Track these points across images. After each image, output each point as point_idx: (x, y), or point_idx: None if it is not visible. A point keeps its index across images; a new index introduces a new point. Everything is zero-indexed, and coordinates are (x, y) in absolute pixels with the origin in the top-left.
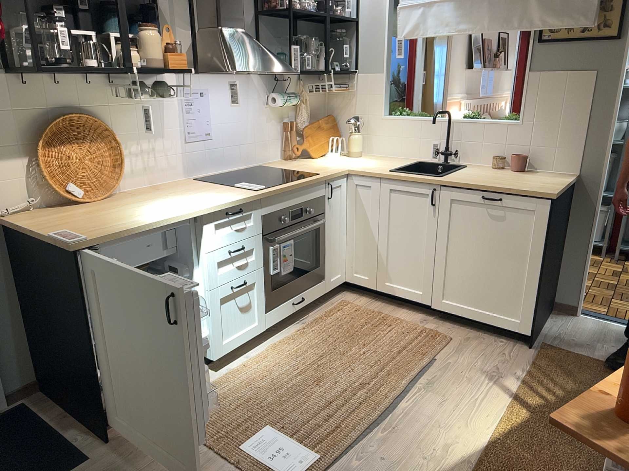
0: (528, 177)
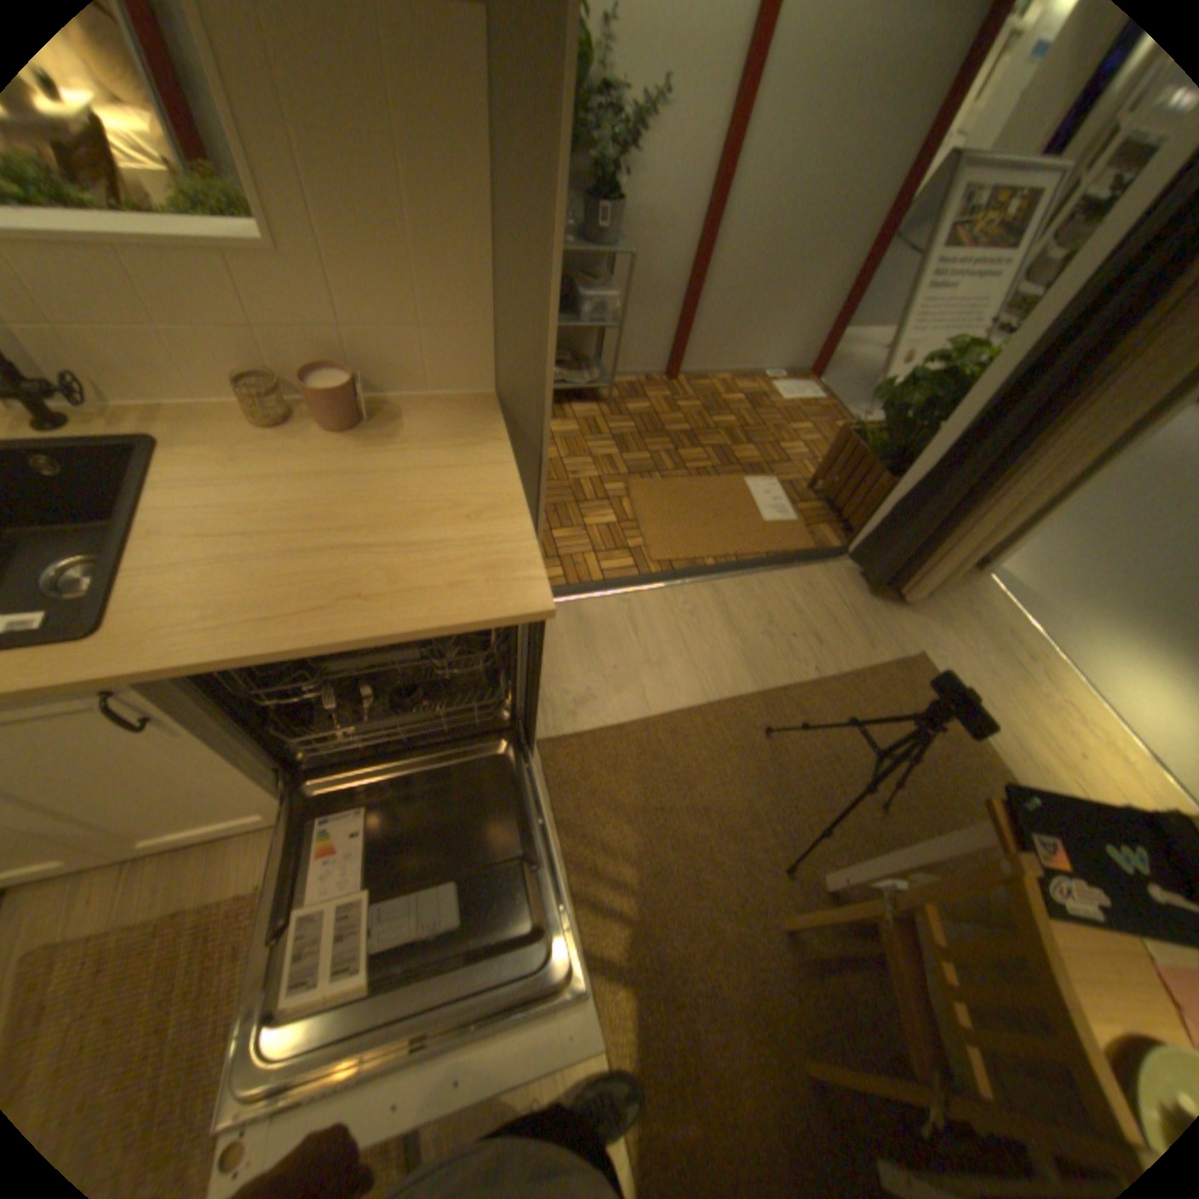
0: (394, 474)
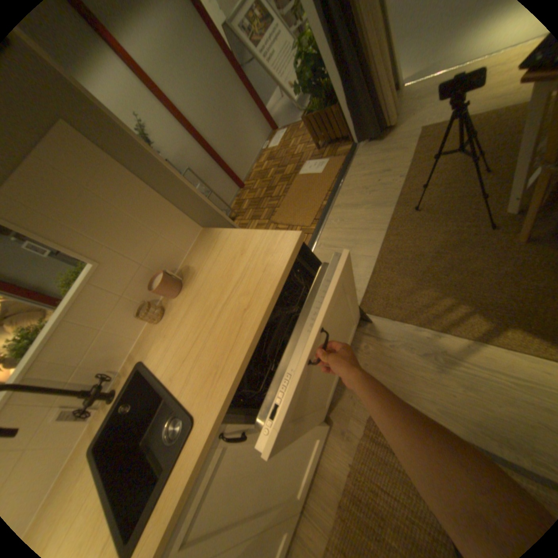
0: (207, 278)
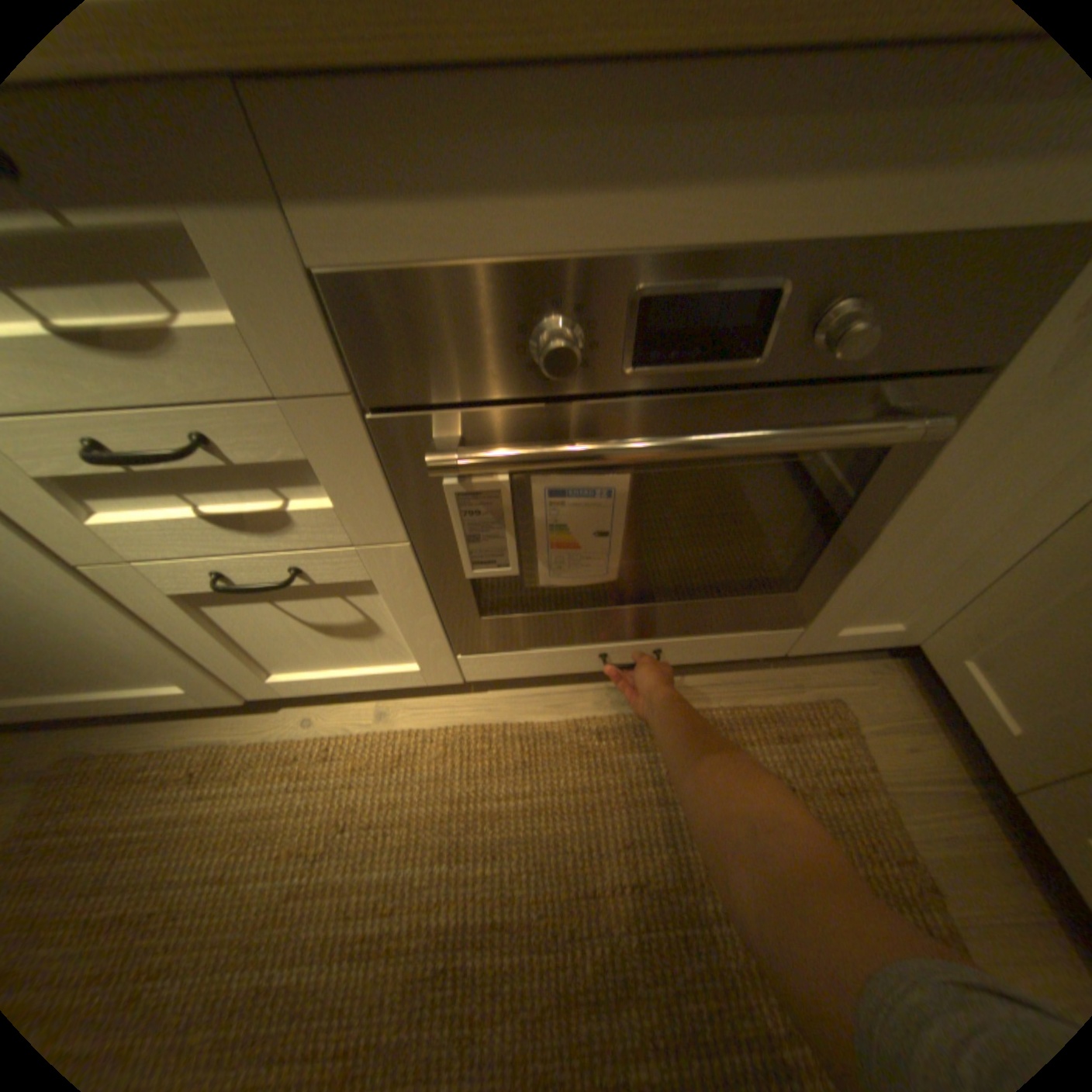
0: None
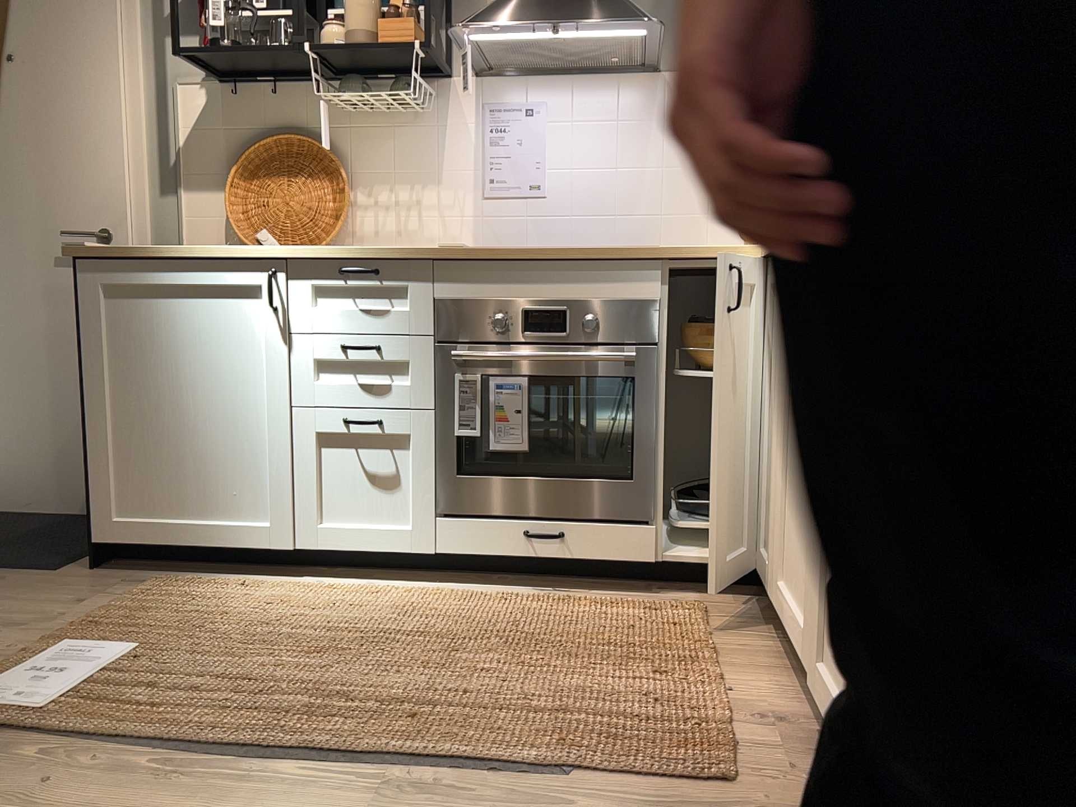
0: None
